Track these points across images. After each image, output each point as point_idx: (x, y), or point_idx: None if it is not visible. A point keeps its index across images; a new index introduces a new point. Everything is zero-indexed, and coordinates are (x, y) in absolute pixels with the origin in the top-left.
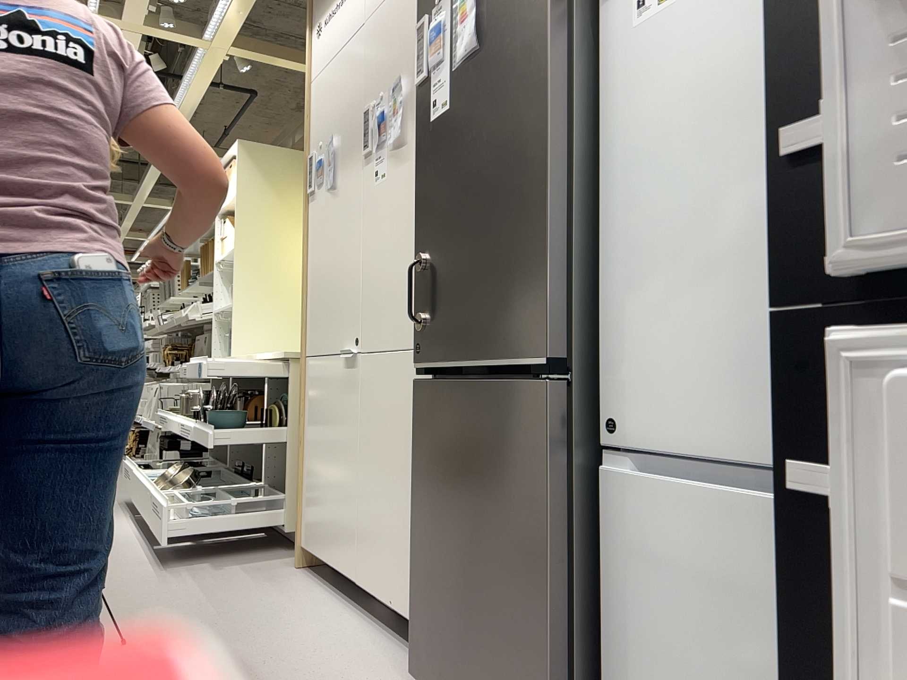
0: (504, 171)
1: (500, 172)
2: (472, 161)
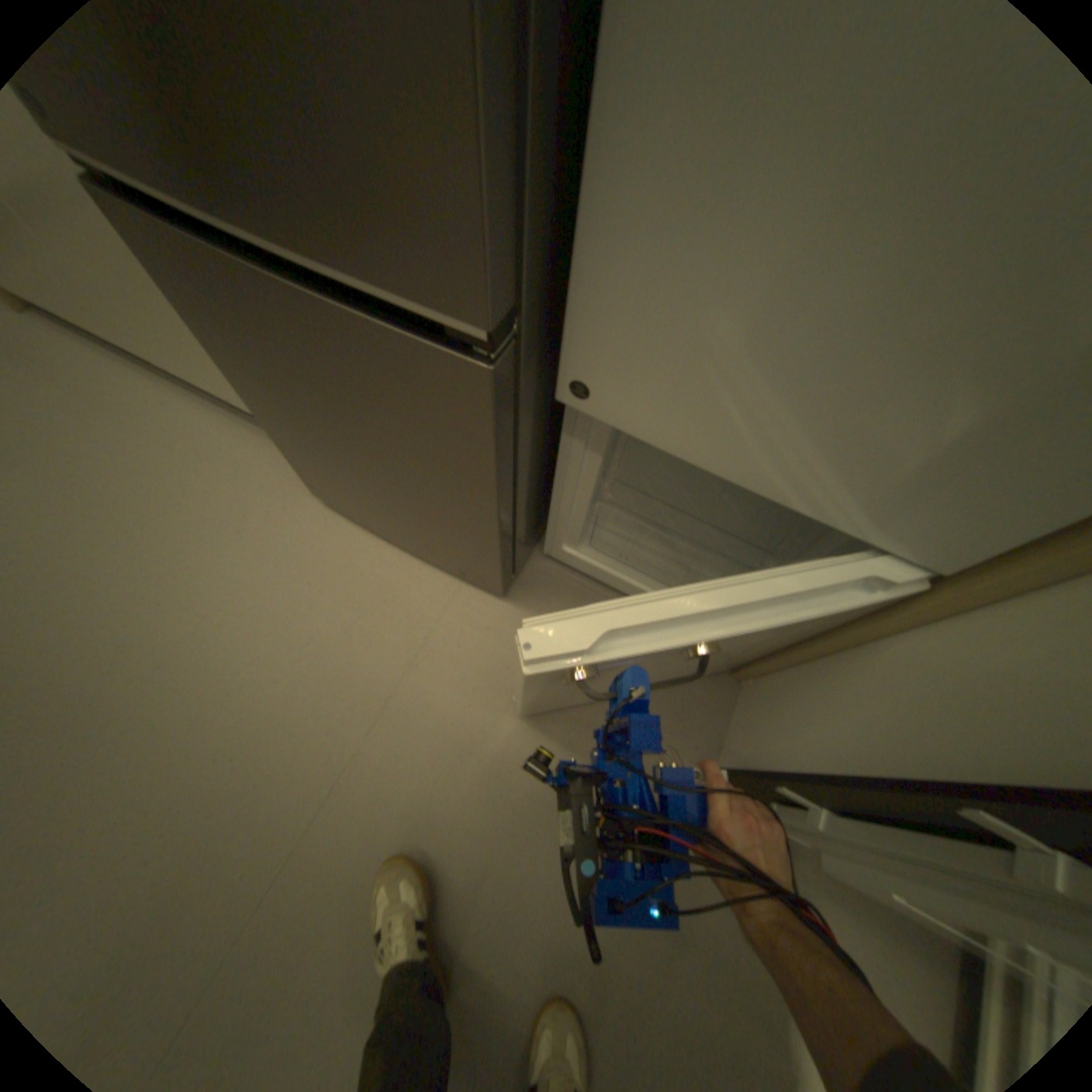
0: None
1: None
2: None
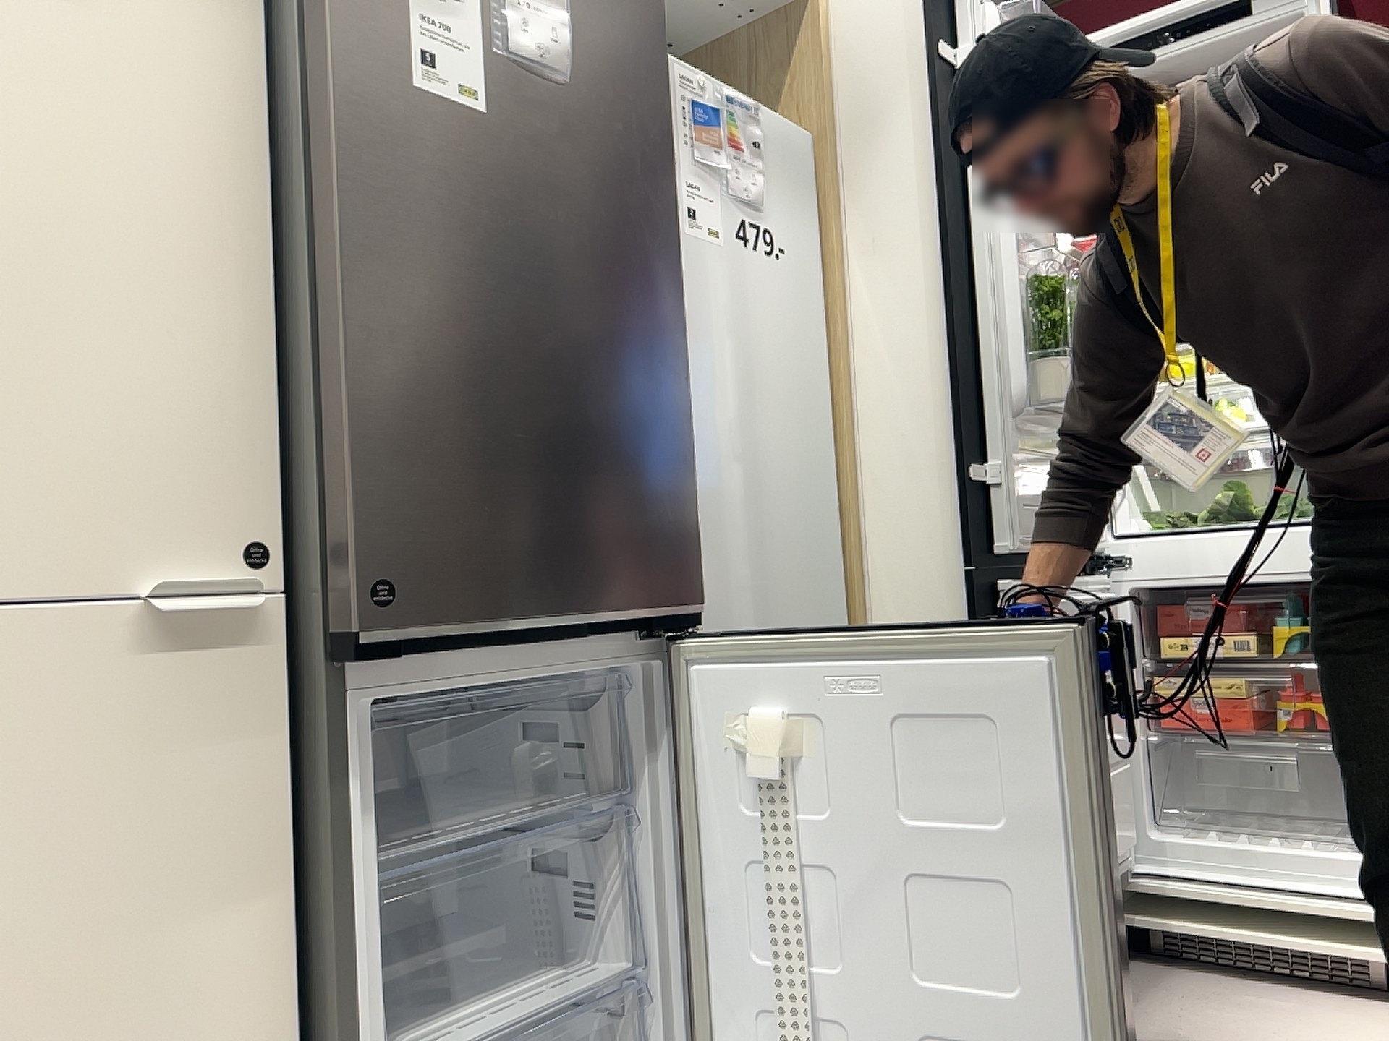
0: (623, 319)
1: (615, 316)
2: (555, 261)
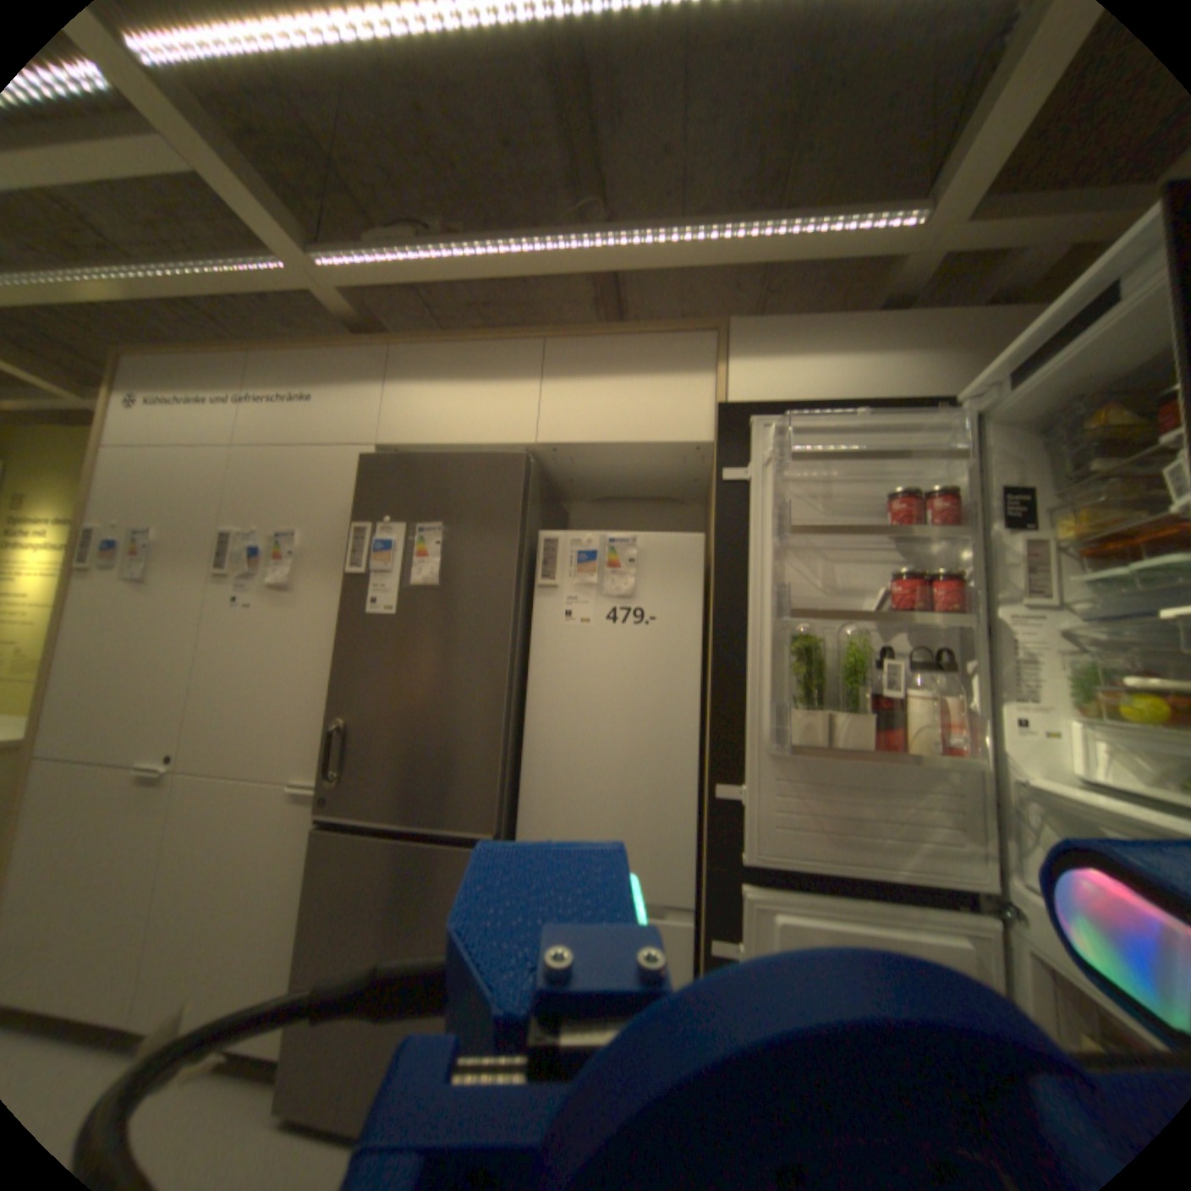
0: (458, 690)
1: (453, 689)
2: (421, 669)
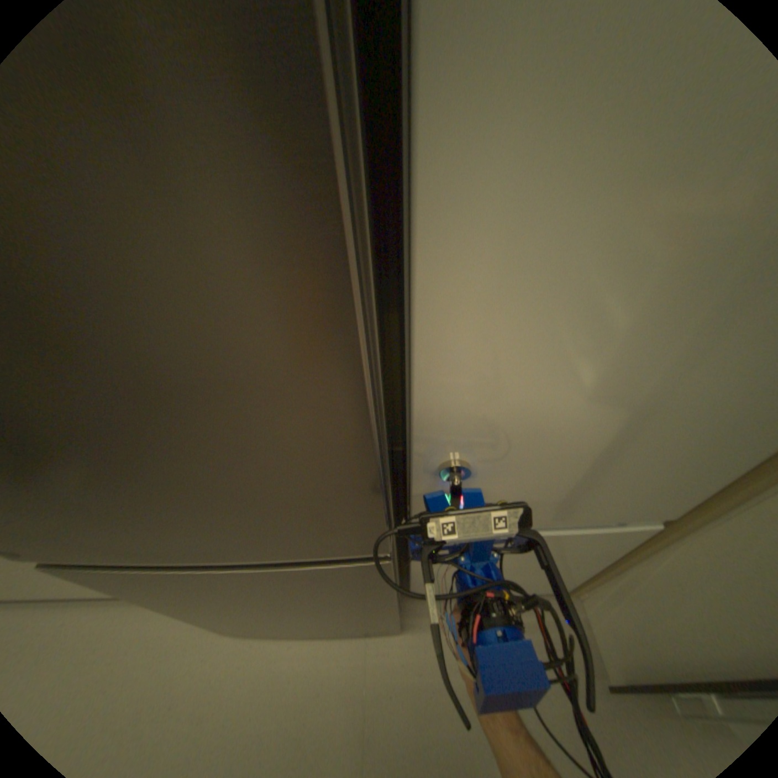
0: (110, 350)
1: (81, 349)
2: None
